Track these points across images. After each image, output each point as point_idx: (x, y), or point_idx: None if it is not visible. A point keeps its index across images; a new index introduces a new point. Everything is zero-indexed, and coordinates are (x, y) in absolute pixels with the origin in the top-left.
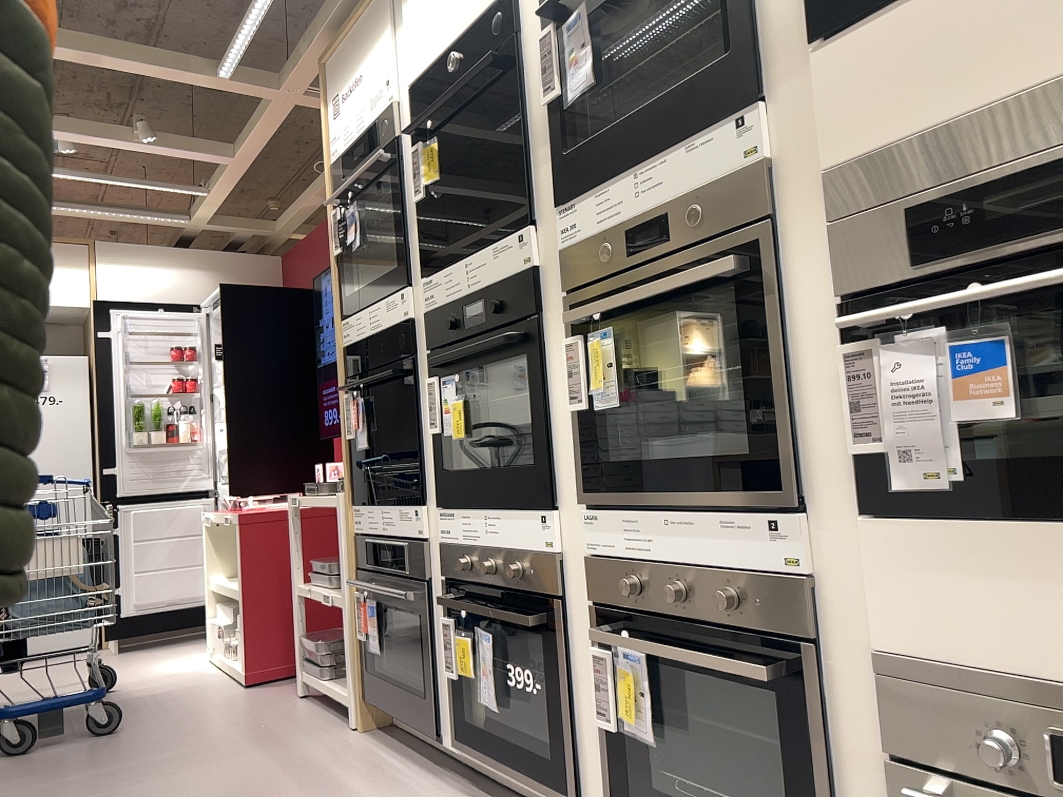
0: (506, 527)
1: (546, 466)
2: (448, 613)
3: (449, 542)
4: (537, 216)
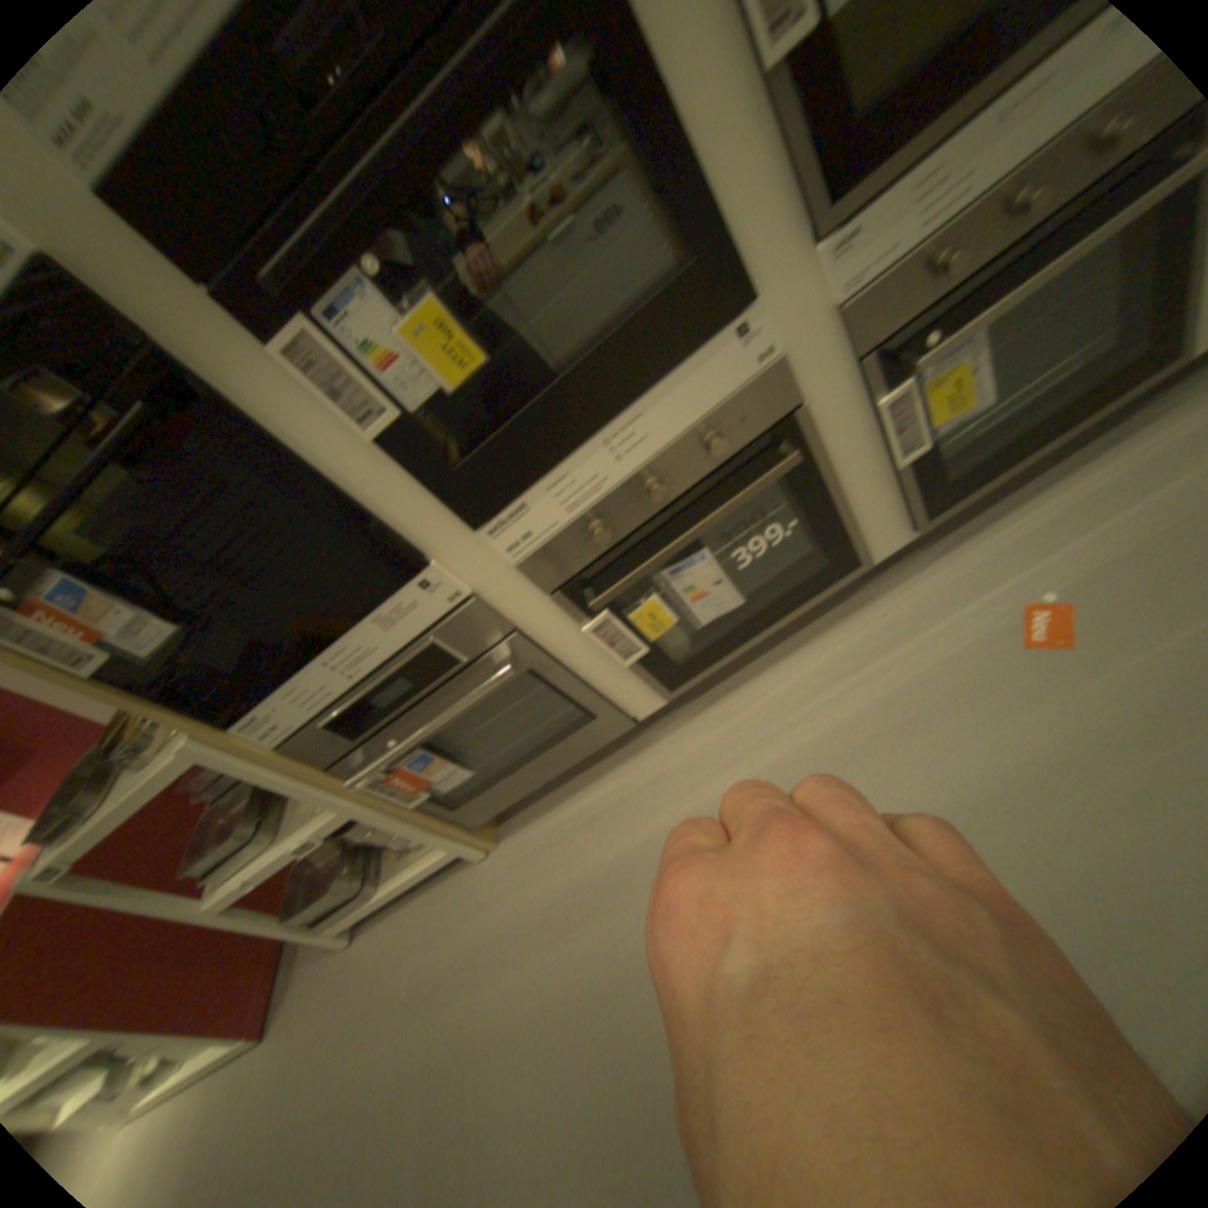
0: (666, 408)
1: (725, 234)
2: (589, 614)
3: (542, 542)
4: None
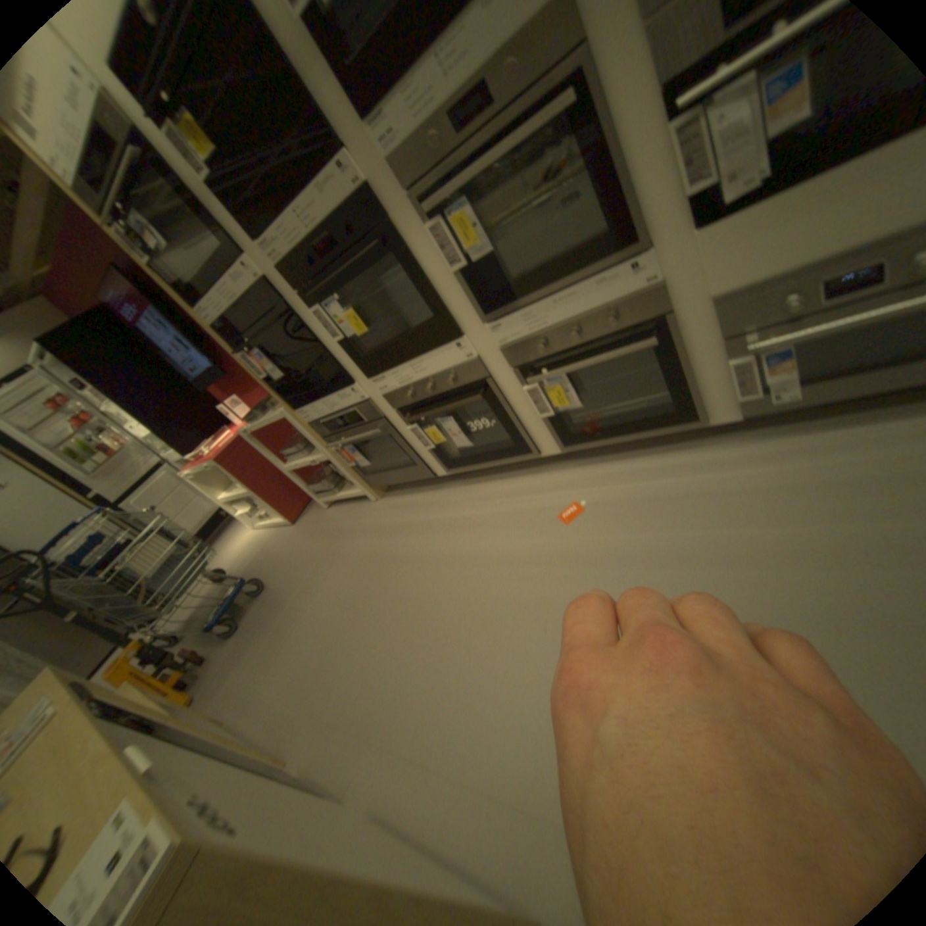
0: (431, 360)
1: (445, 312)
2: (410, 422)
3: (390, 389)
4: (343, 135)
